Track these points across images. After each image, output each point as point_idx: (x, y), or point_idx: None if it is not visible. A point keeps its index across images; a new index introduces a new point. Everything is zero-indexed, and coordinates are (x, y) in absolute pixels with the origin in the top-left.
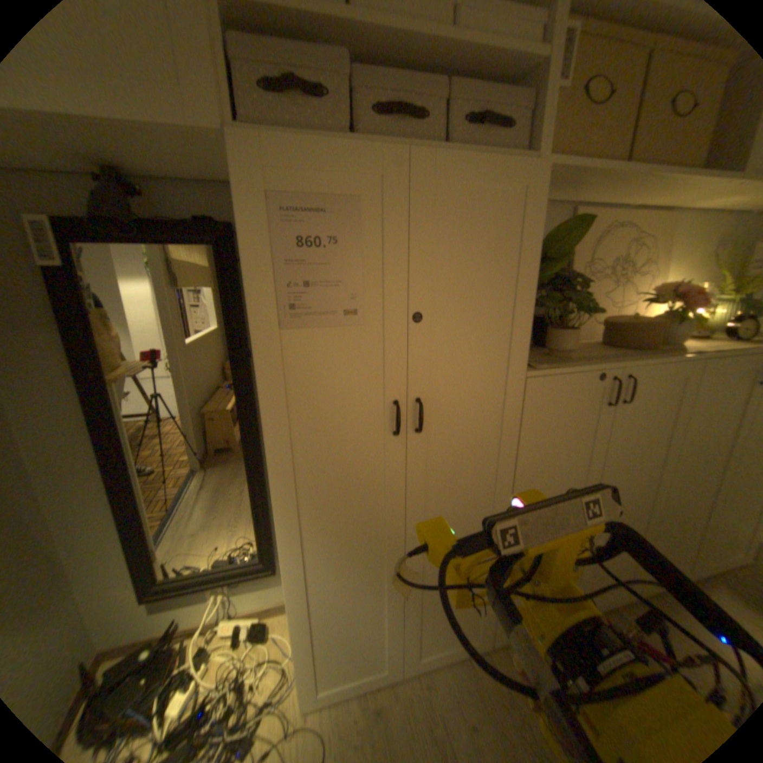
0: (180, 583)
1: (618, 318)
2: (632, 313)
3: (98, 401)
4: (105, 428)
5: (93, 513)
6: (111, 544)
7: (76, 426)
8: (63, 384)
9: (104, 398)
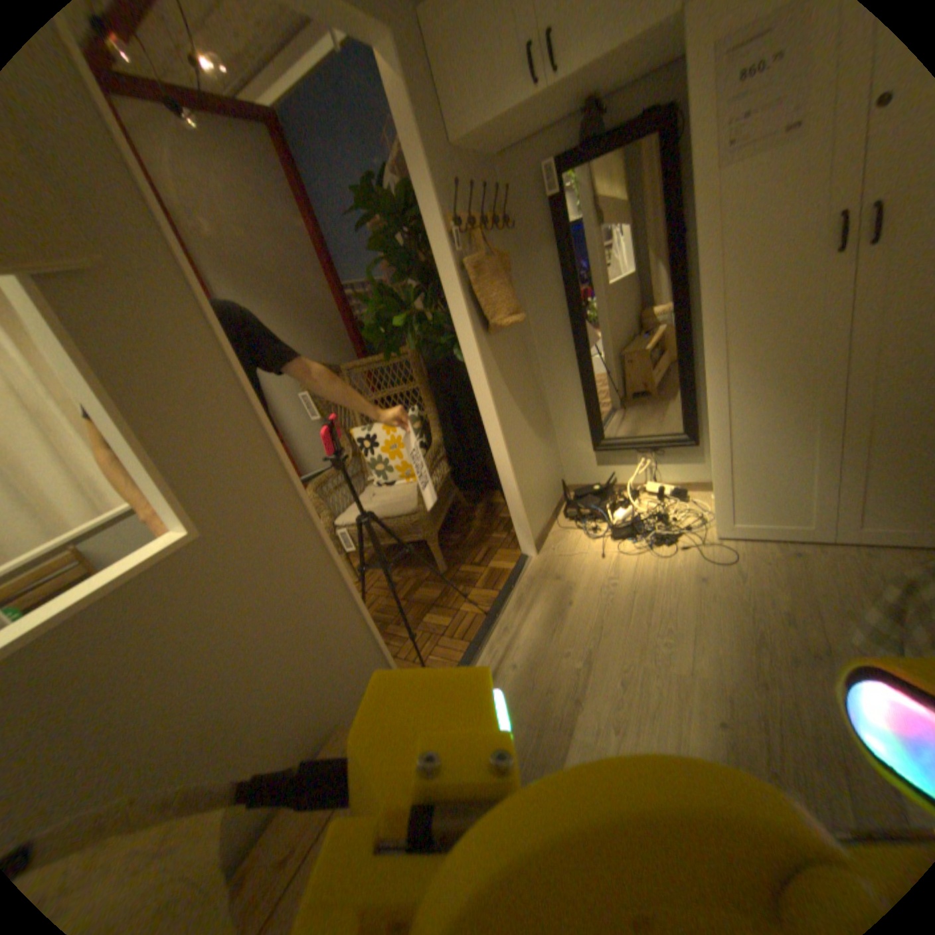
0: (619, 441)
1: None
2: None
3: (574, 292)
4: (577, 312)
5: (567, 381)
6: (576, 407)
7: (559, 315)
8: (554, 285)
9: (577, 290)
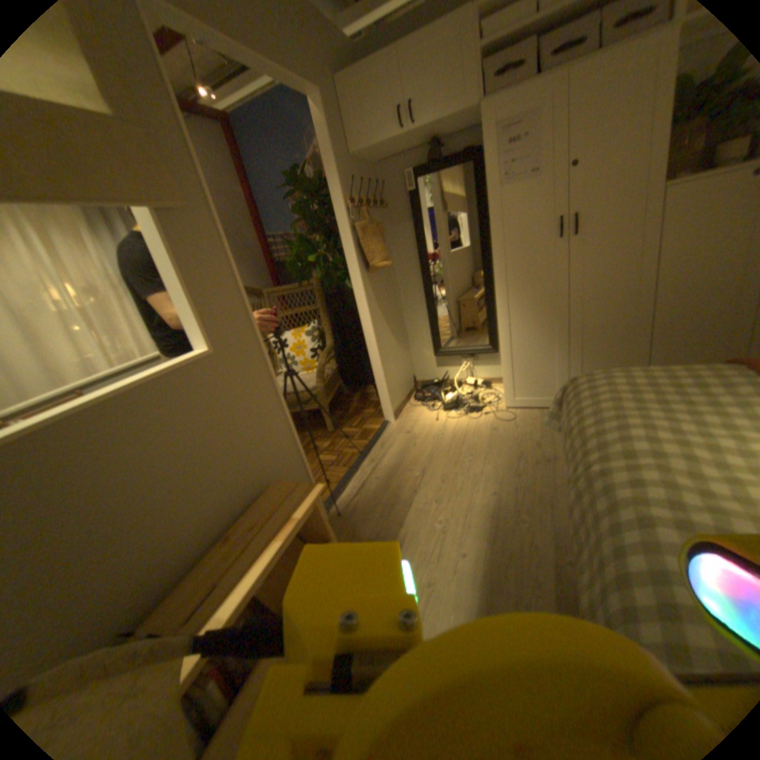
0: (450, 349)
1: None
2: None
3: (423, 250)
4: (425, 263)
5: (418, 309)
6: (423, 326)
7: (414, 265)
8: (411, 245)
9: (425, 249)
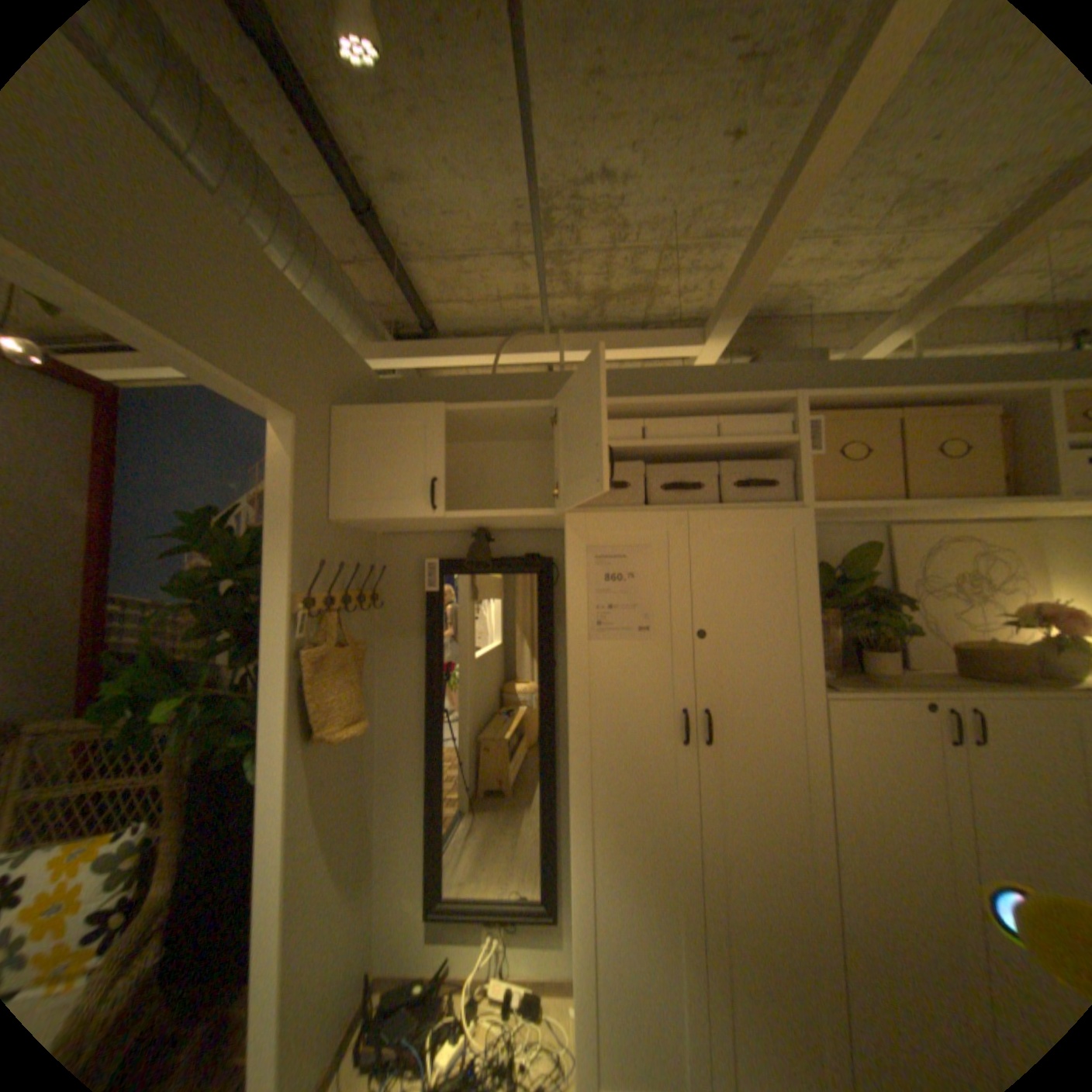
0: (461, 909)
1: (975, 644)
2: (1005, 638)
3: (435, 697)
4: (435, 721)
5: (406, 806)
6: (411, 845)
7: (413, 718)
8: (413, 681)
9: (439, 695)
